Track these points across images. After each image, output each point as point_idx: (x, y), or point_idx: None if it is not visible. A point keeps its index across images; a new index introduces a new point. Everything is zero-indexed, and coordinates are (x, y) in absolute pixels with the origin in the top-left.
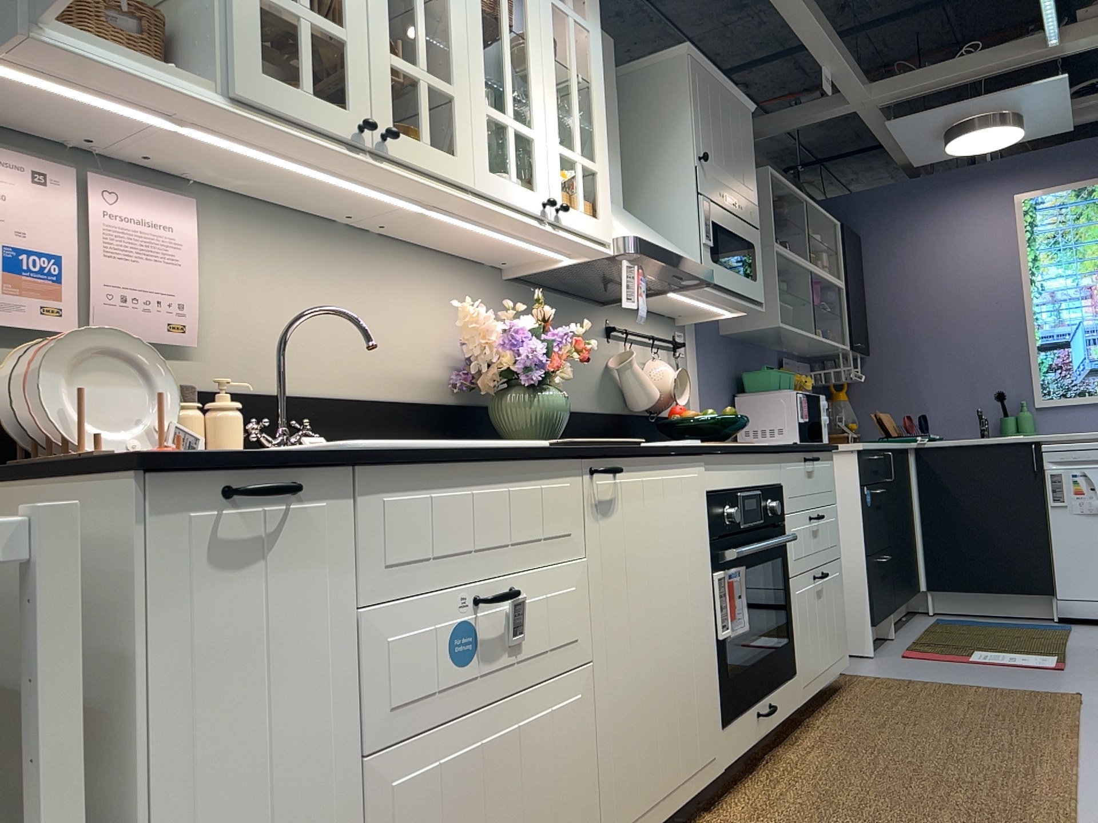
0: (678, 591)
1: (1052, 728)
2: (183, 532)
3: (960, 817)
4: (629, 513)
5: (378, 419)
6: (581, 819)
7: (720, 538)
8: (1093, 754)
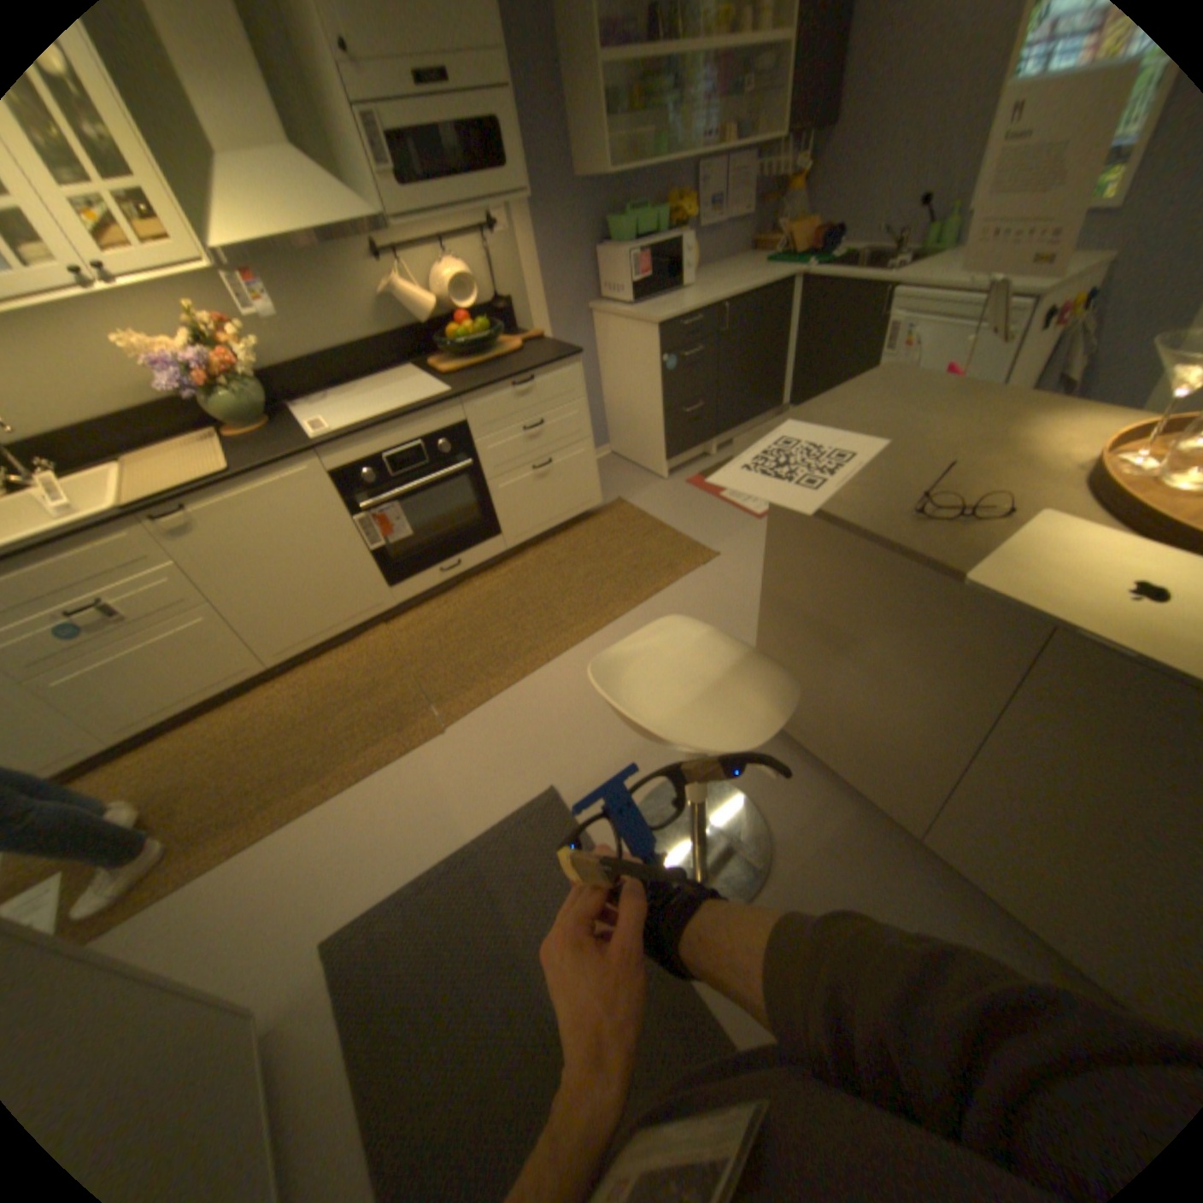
0: (302, 543)
1: (640, 591)
2: None
3: (480, 657)
4: (214, 523)
5: (124, 425)
6: (232, 658)
7: (360, 493)
8: (624, 621)
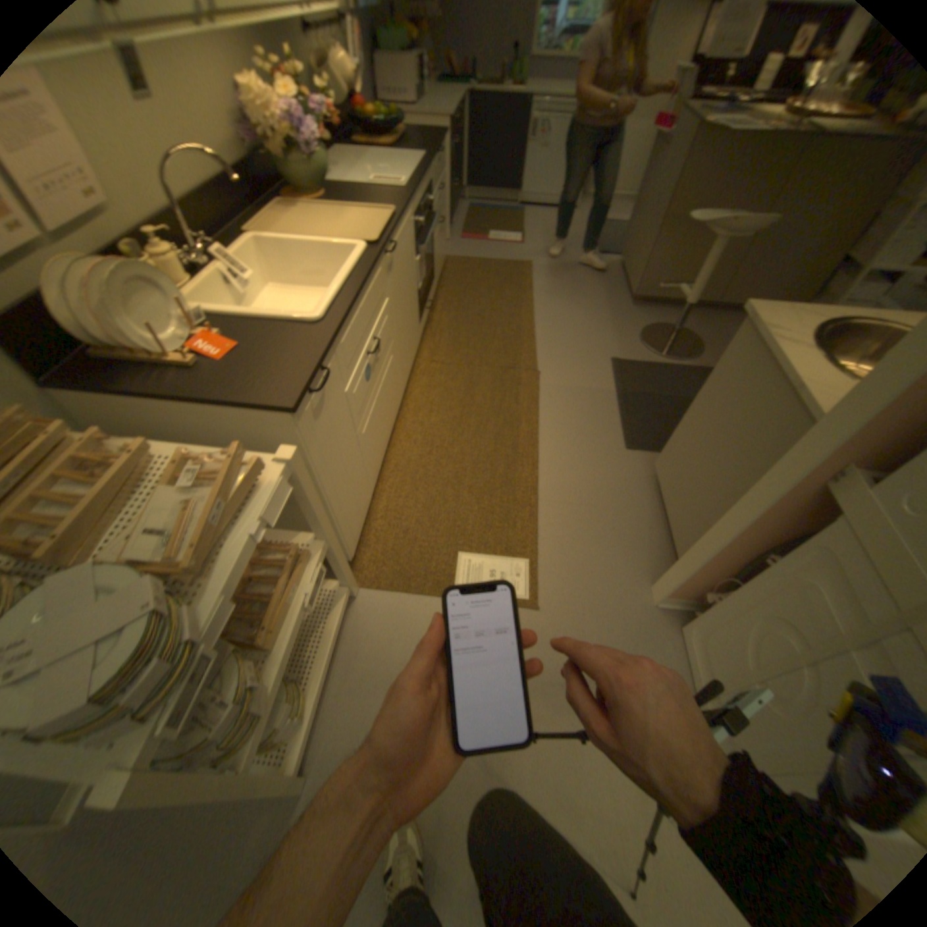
0: (410, 282)
1: (524, 287)
2: (310, 415)
3: (501, 343)
4: (398, 260)
5: (221, 195)
6: (397, 395)
7: (418, 238)
8: (538, 301)
